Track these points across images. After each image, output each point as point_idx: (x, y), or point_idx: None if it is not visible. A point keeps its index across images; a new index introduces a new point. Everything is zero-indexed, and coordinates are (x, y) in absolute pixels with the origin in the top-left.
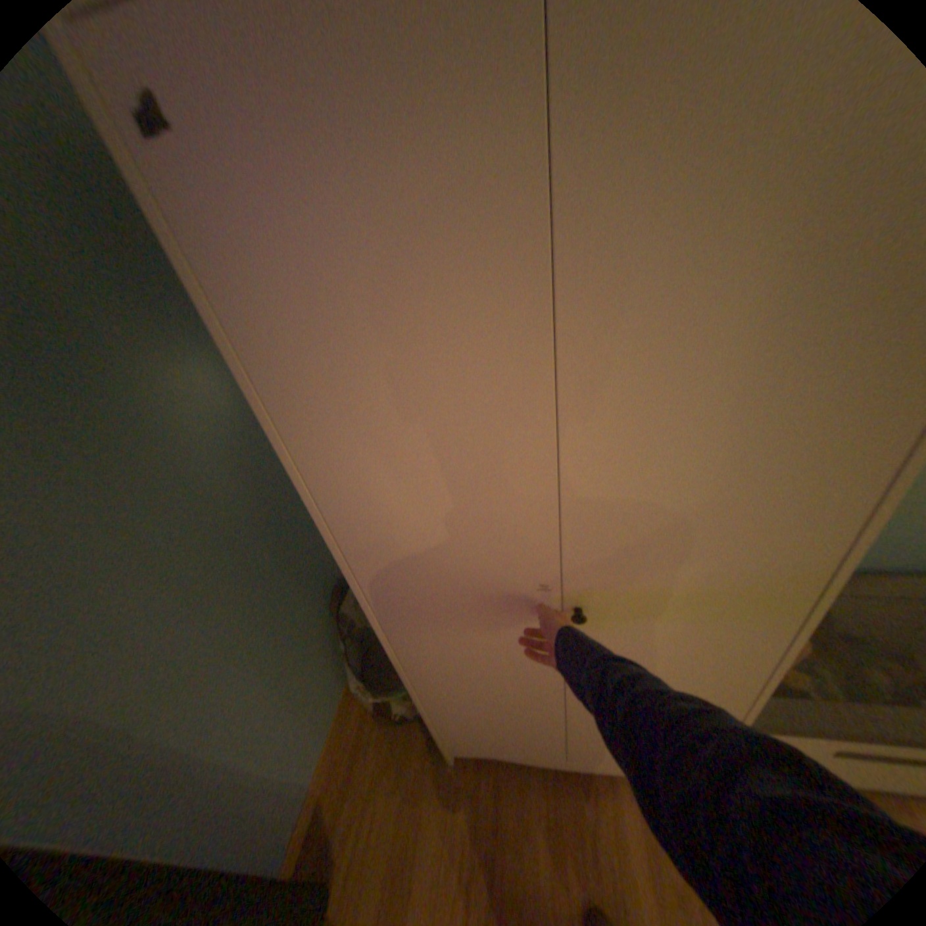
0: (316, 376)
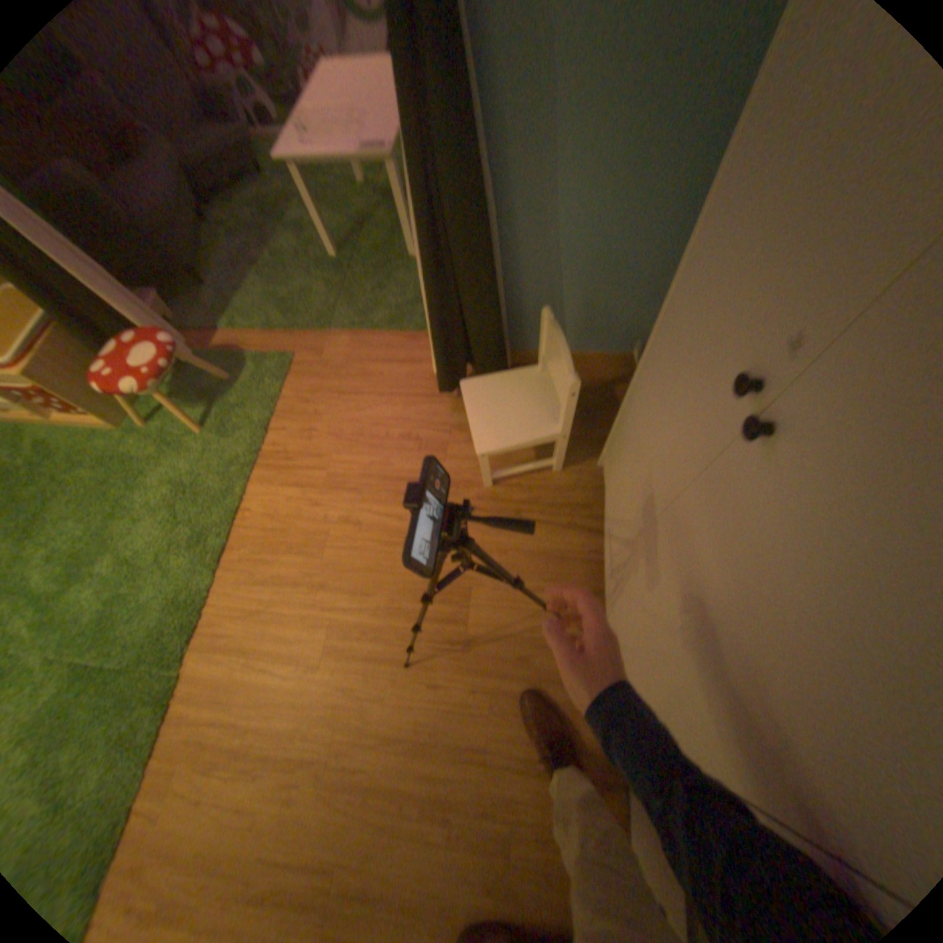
0: None
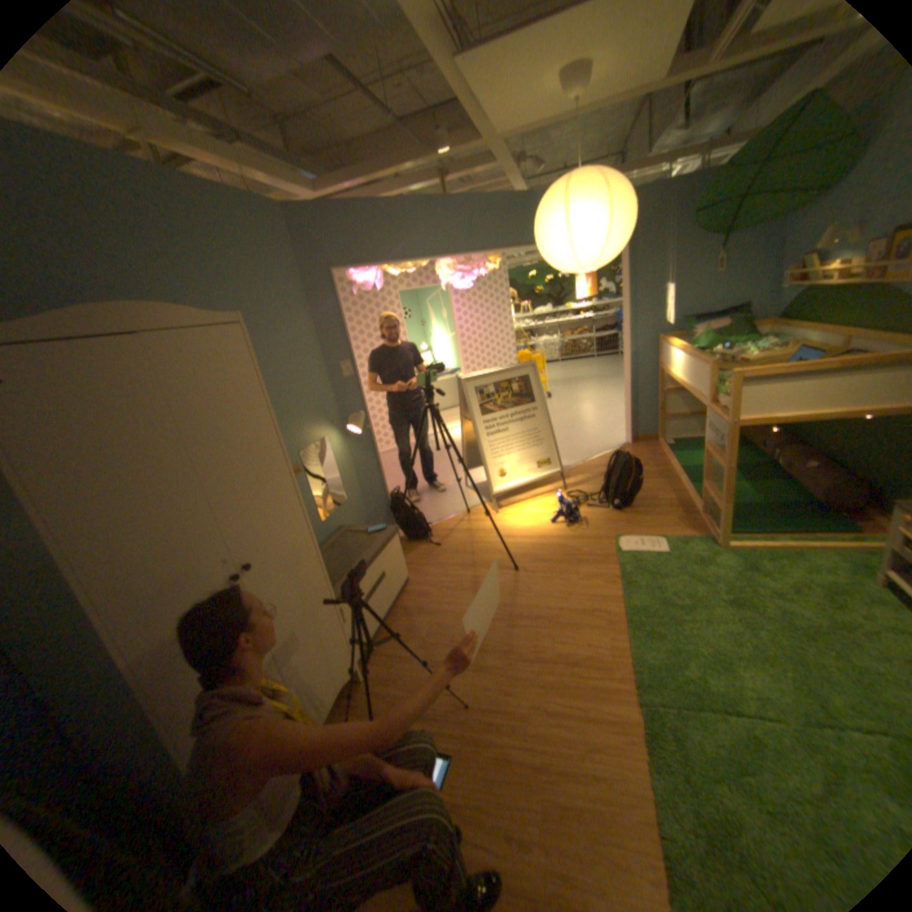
0: (75, 483)
